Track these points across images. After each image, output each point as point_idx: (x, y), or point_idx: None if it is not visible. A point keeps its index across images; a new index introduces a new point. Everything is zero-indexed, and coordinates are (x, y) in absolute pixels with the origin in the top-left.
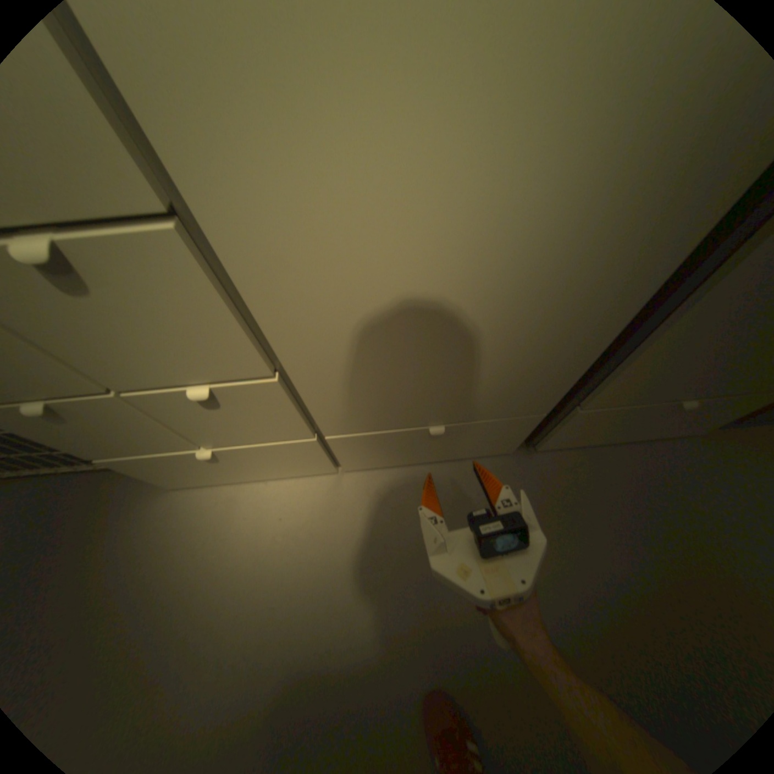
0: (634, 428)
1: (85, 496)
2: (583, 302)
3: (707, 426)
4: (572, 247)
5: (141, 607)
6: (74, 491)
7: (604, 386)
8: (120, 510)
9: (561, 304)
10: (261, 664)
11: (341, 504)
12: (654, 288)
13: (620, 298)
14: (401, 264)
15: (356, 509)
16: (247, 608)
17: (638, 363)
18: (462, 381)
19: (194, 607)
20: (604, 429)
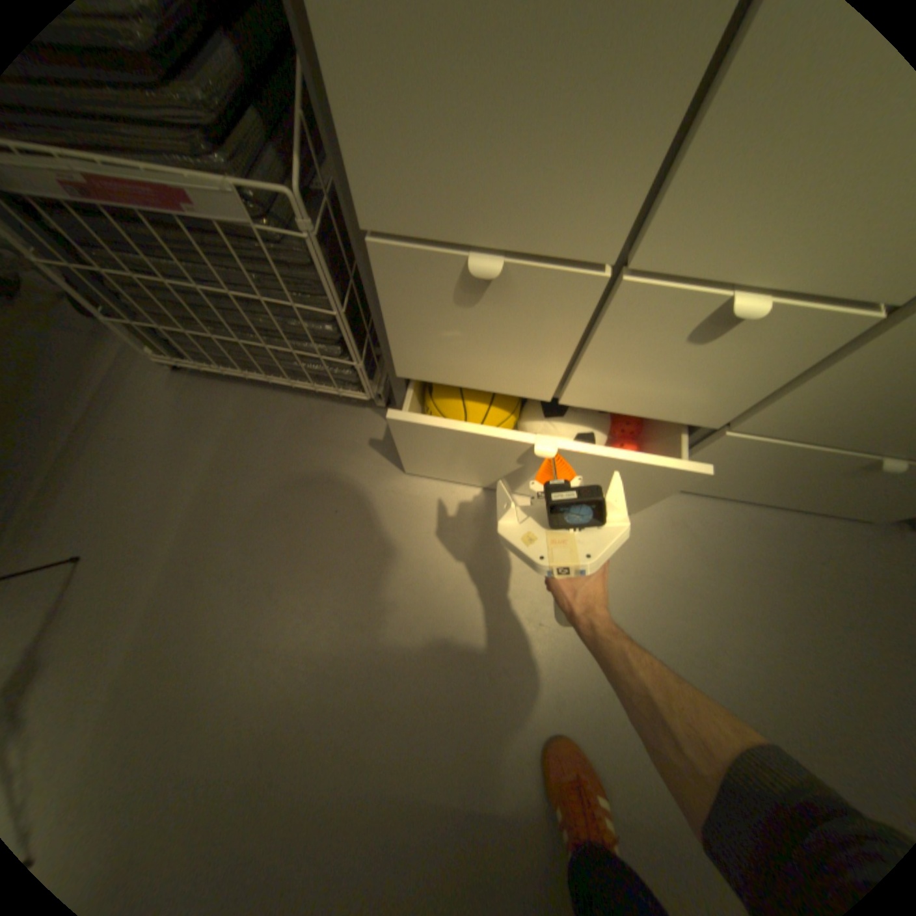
0: None
1: (306, 424)
2: None
3: None
4: None
5: (378, 576)
6: (292, 415)
7: None
8: (350, 454)
9: None
10: (526, 685)
11: (636, 524)
12: None
13: None
14: None
15: (655, 536)
16: (510, 615)
17: None
18: None
19: (443, 595)
20: None
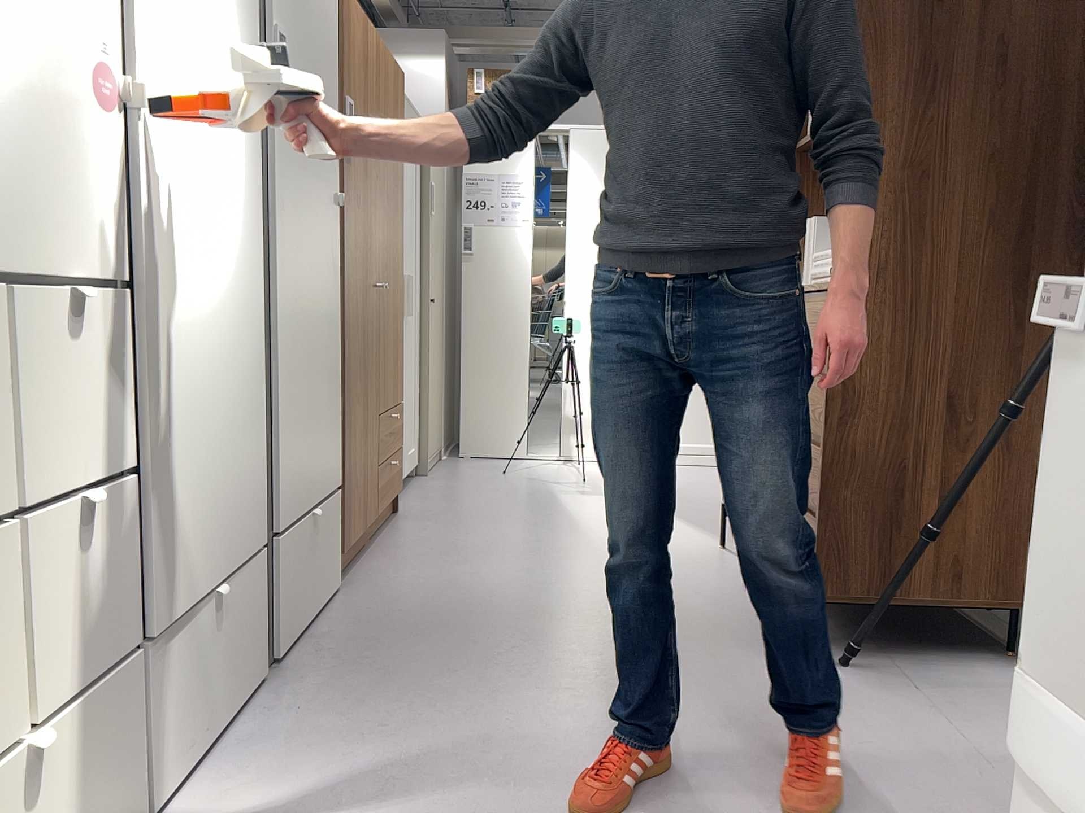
0: (308, 577)
1: None
2: (244, 377)
3: (334, 565)
4: (232, 332)
5: None
6: None
7: (274, 492)
8: None
9: (238, 378)
10: None
11: None
12: (257, 373)
13: (253, 375)
14: (187, 335)
15: None
16: None
17: (278, 451)
18: (217, 481)
19: None
20: (296, 582)
